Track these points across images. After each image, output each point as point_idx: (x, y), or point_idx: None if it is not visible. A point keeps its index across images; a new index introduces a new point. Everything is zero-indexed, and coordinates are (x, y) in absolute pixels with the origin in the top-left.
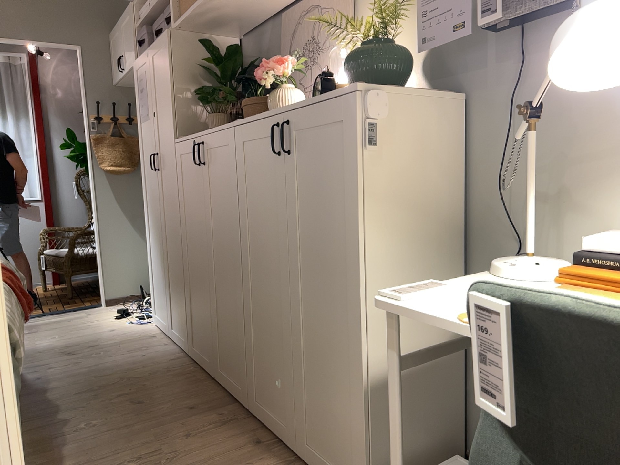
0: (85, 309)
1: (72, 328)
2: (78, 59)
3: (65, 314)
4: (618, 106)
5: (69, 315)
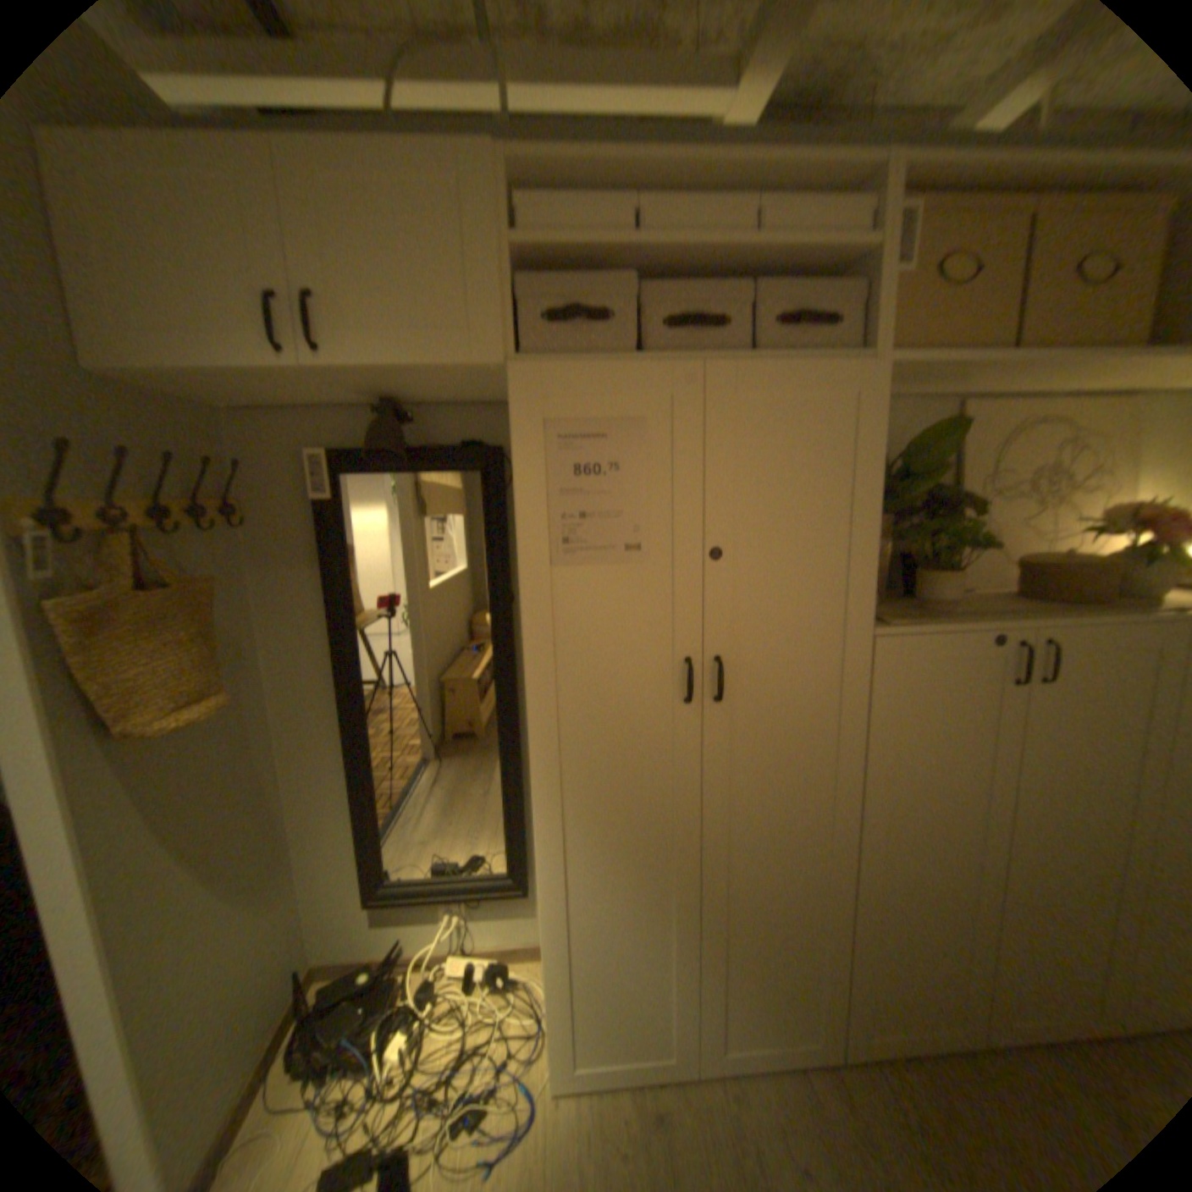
0: None
1: None
2: None
3: None
4: None
5: None
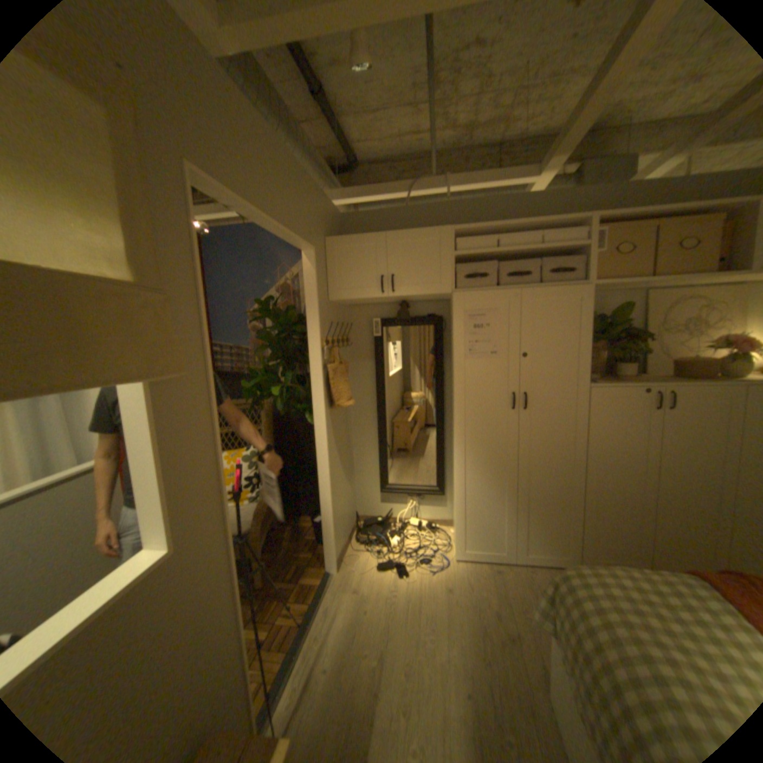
0: (327, 590)
1: (405, 618)
2: (309, 265)
3: (325, 611)
4: None
5: (333, 608)
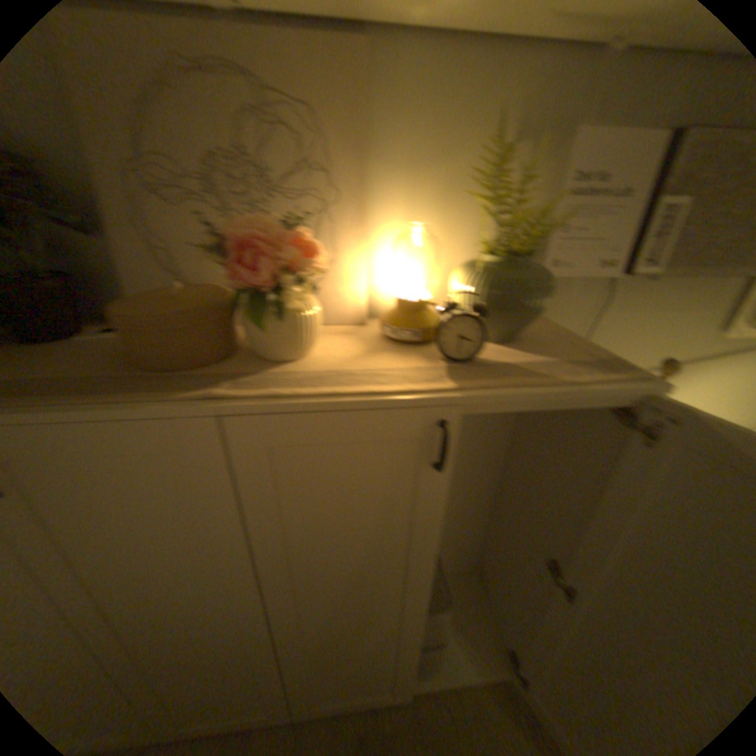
0: None
1: None
2: None
3: None
4: (654, 340)
5: None
